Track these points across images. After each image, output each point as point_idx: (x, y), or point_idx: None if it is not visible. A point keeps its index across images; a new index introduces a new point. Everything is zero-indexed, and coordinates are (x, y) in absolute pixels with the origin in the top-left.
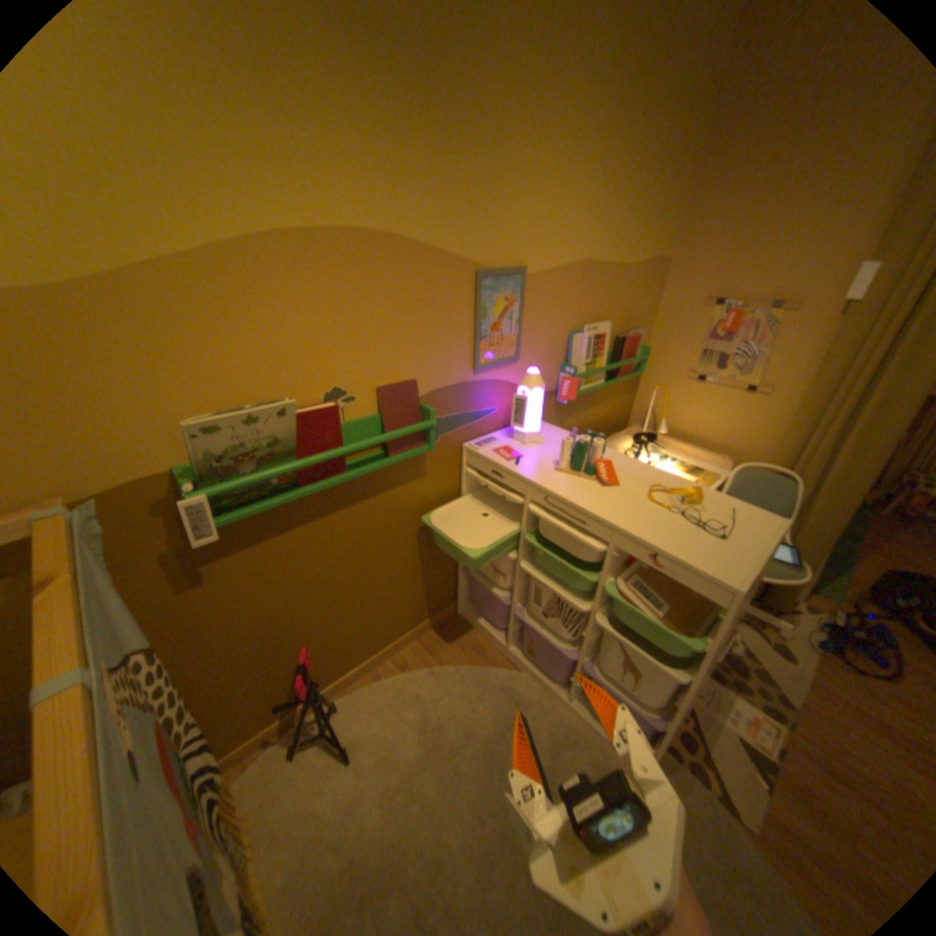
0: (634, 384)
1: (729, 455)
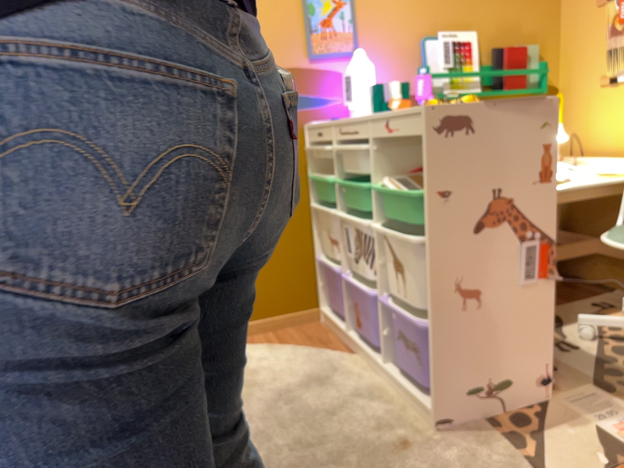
0: None
1: None
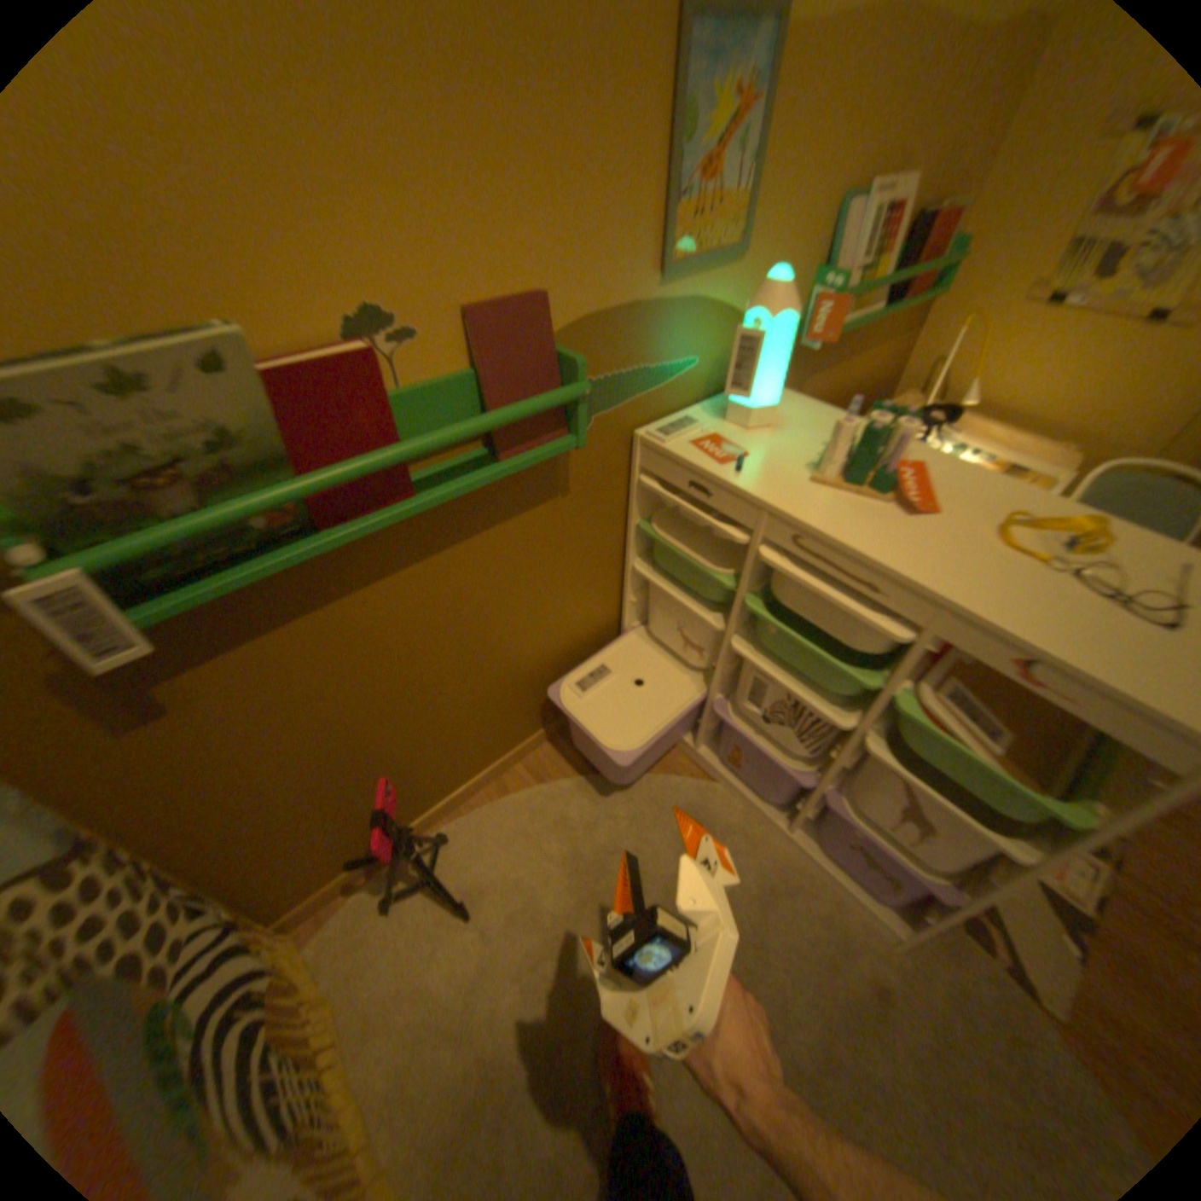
0: (922, 315)
1: (1077, 444)
